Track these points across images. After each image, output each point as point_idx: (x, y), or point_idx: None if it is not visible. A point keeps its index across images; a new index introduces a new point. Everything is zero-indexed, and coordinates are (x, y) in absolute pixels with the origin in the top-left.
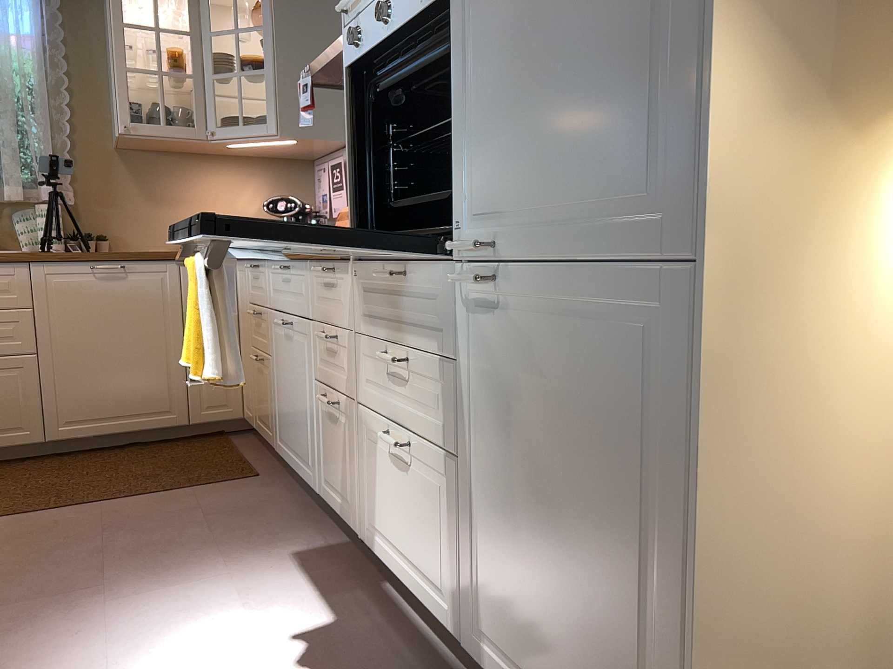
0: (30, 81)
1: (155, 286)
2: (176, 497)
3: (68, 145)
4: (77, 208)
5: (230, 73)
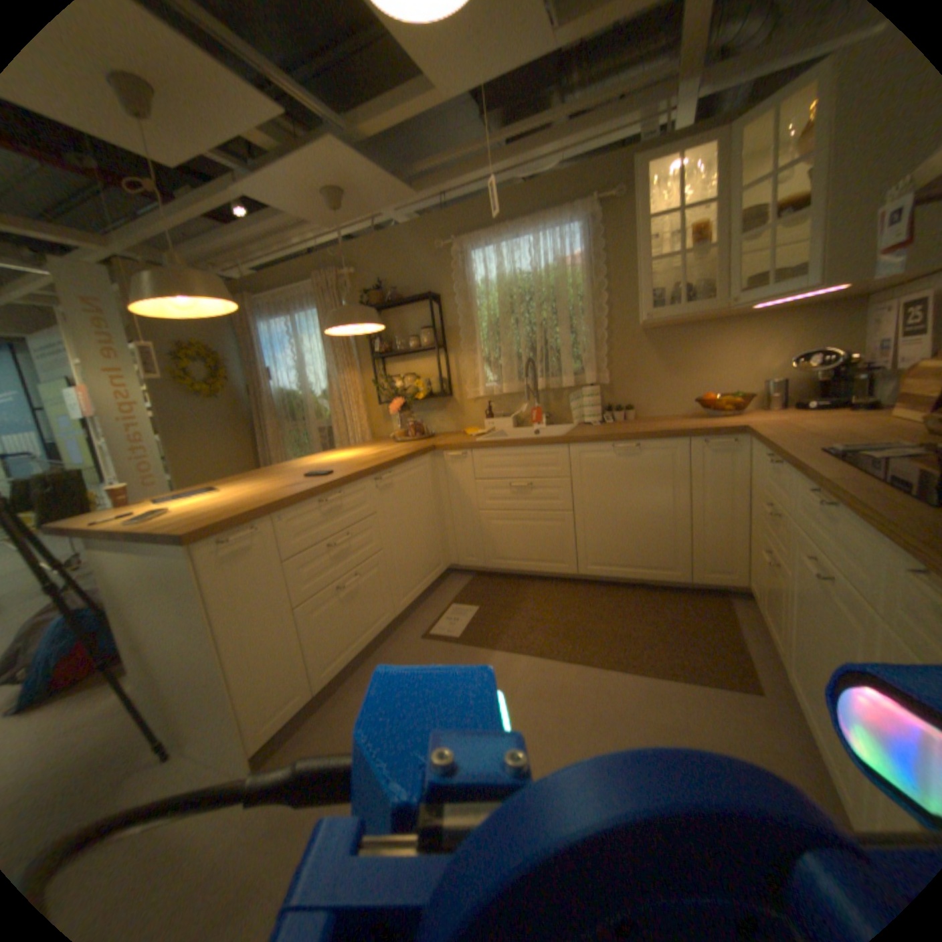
0: (579, 291)
1: (665, 461)
2: (666, 692)
3: (605, 336)
4: (612, 384)
5: (762, 227)
